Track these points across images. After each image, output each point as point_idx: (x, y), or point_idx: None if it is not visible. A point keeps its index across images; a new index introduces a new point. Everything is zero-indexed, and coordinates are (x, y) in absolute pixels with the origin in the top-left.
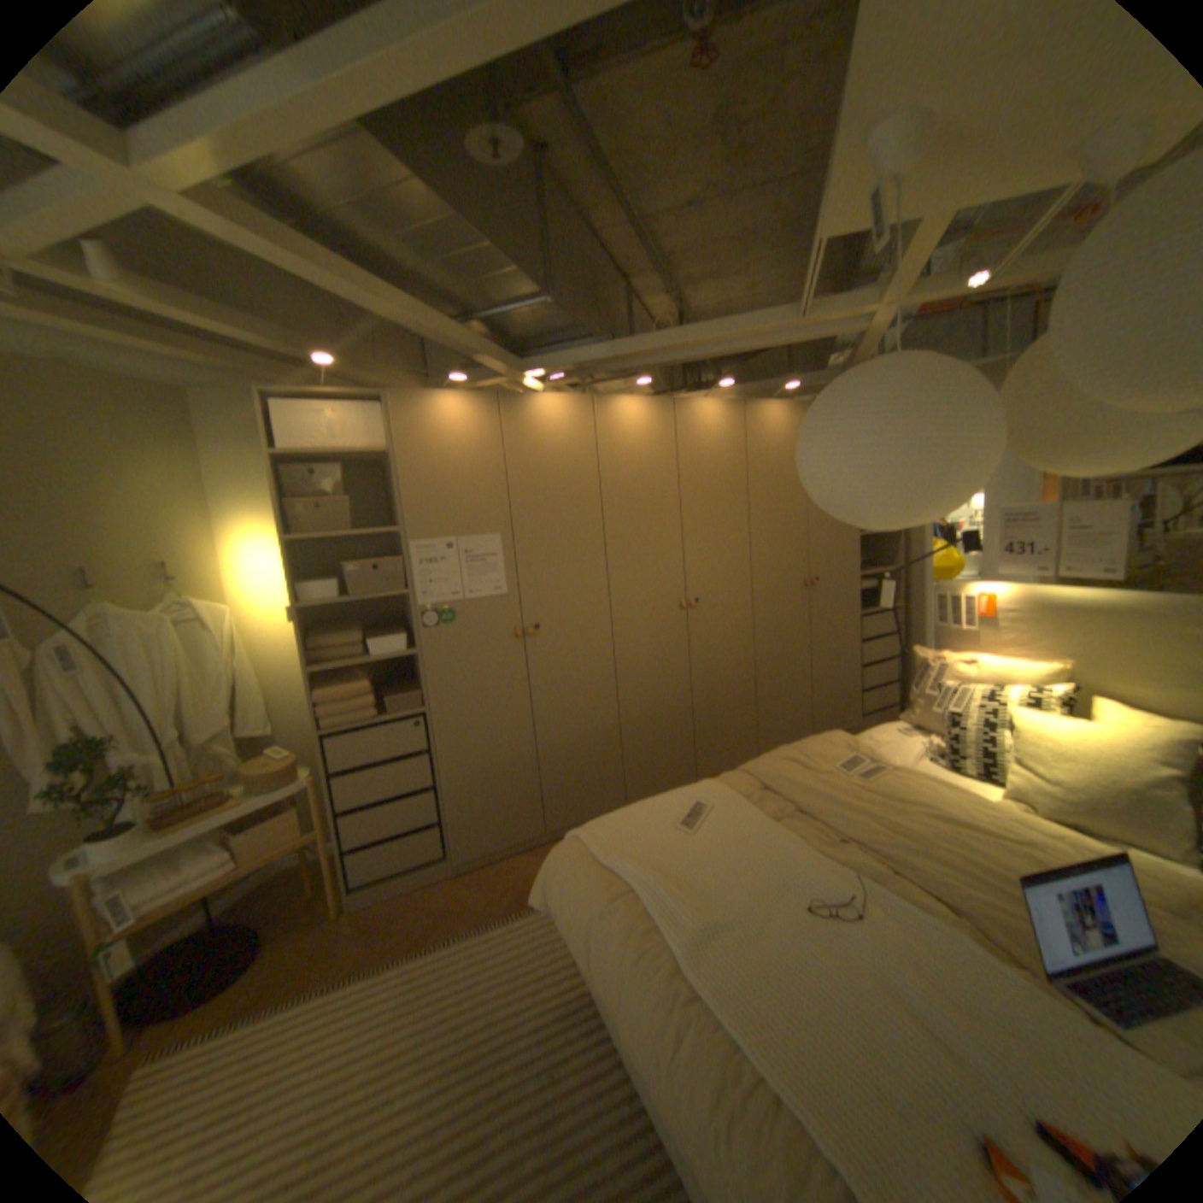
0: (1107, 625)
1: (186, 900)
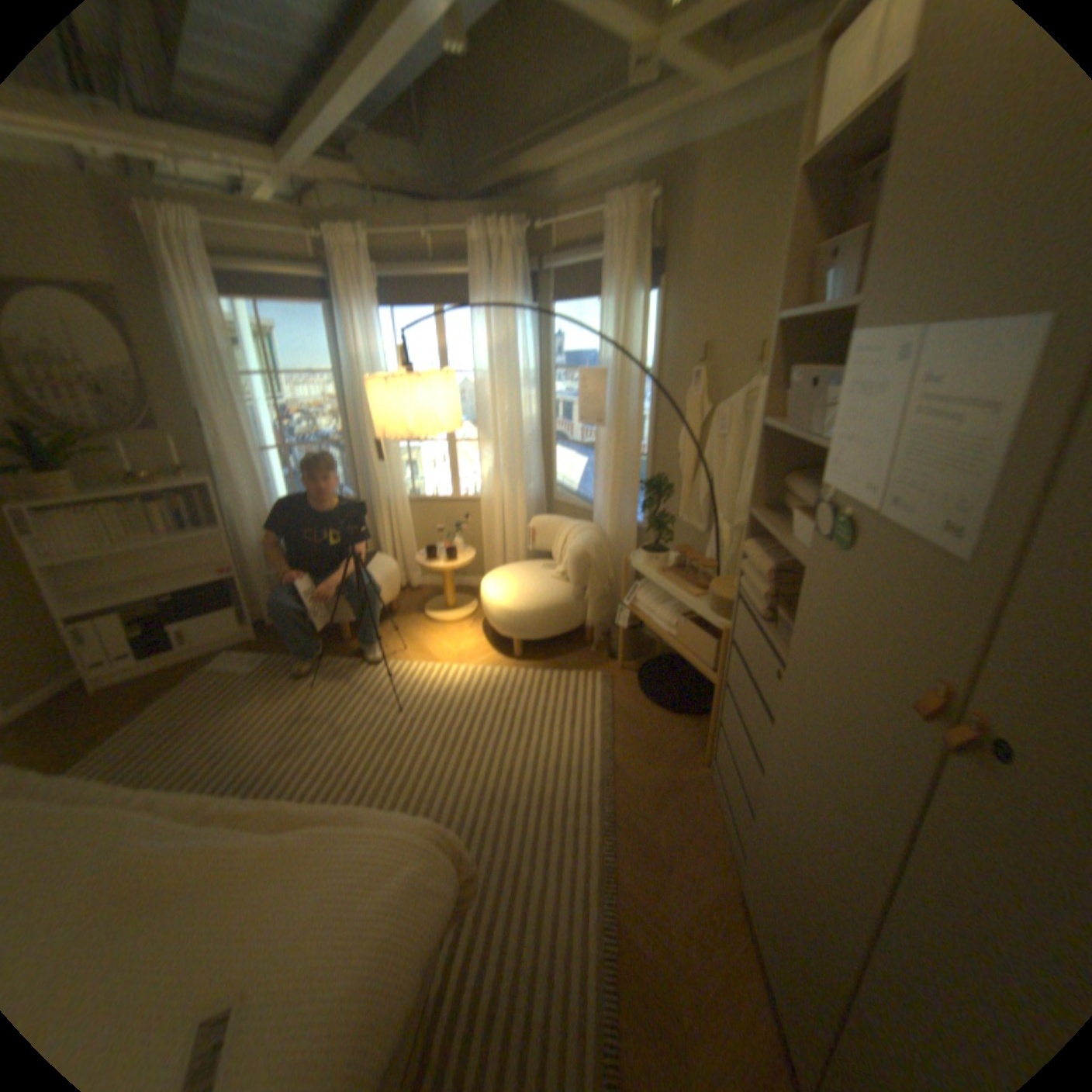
0: None
1: (649, 624)
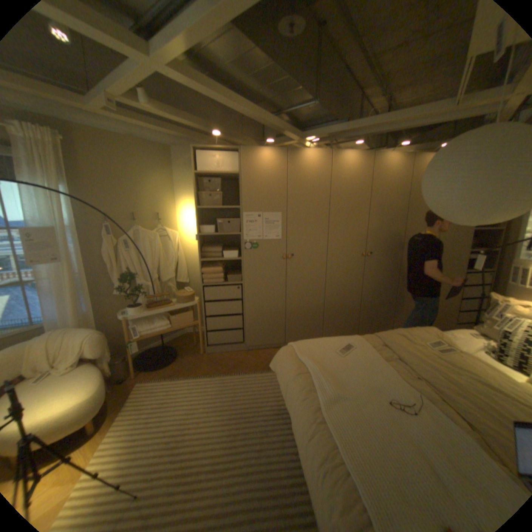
0: None
1: (154, 334)
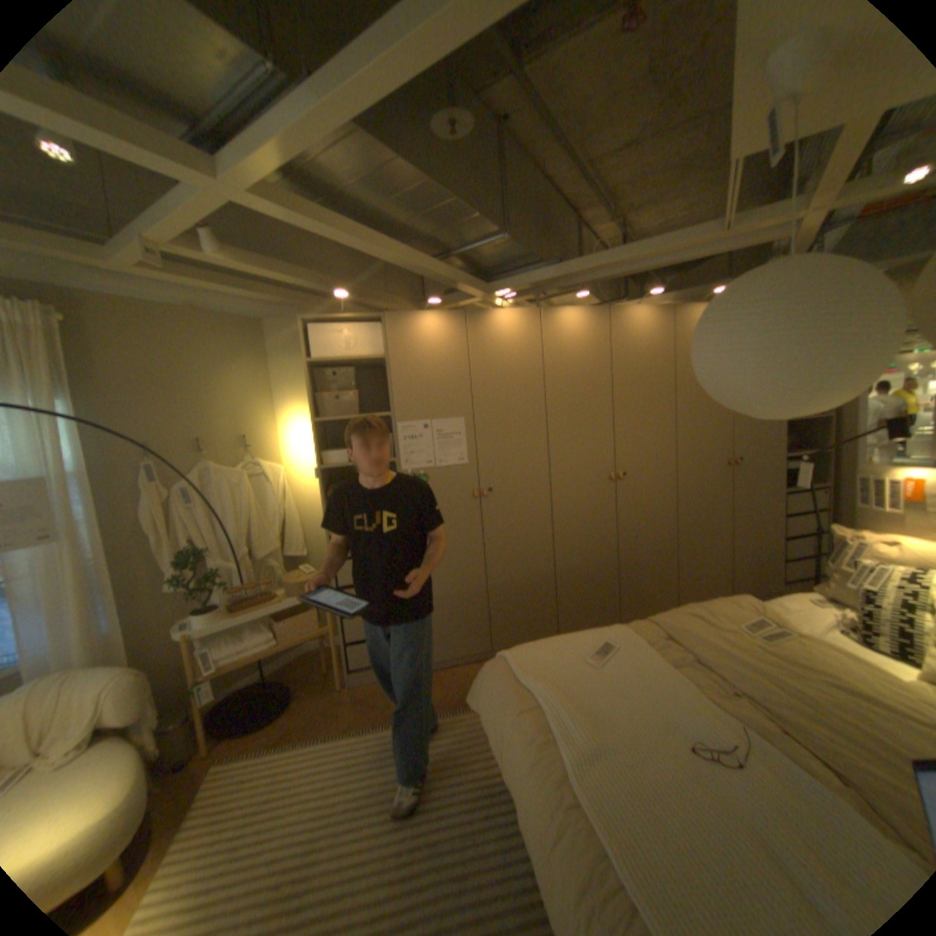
0: None
1: (245, 662)
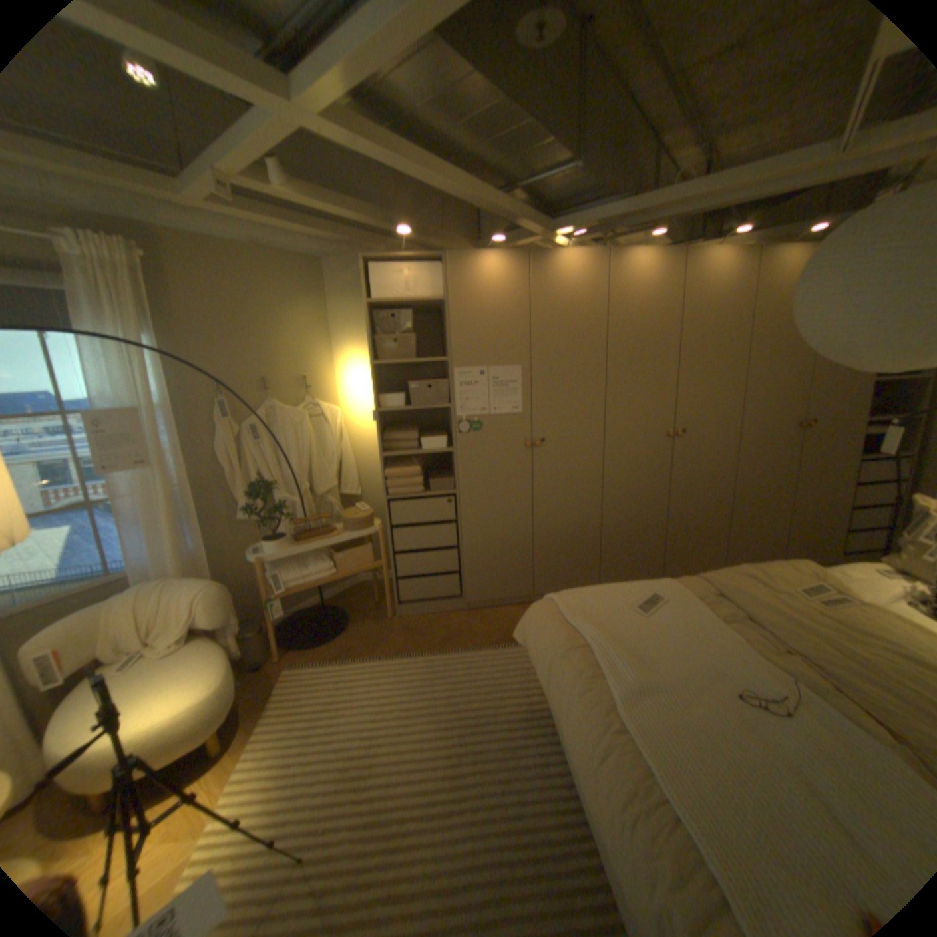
0: None
1: (309, 585)
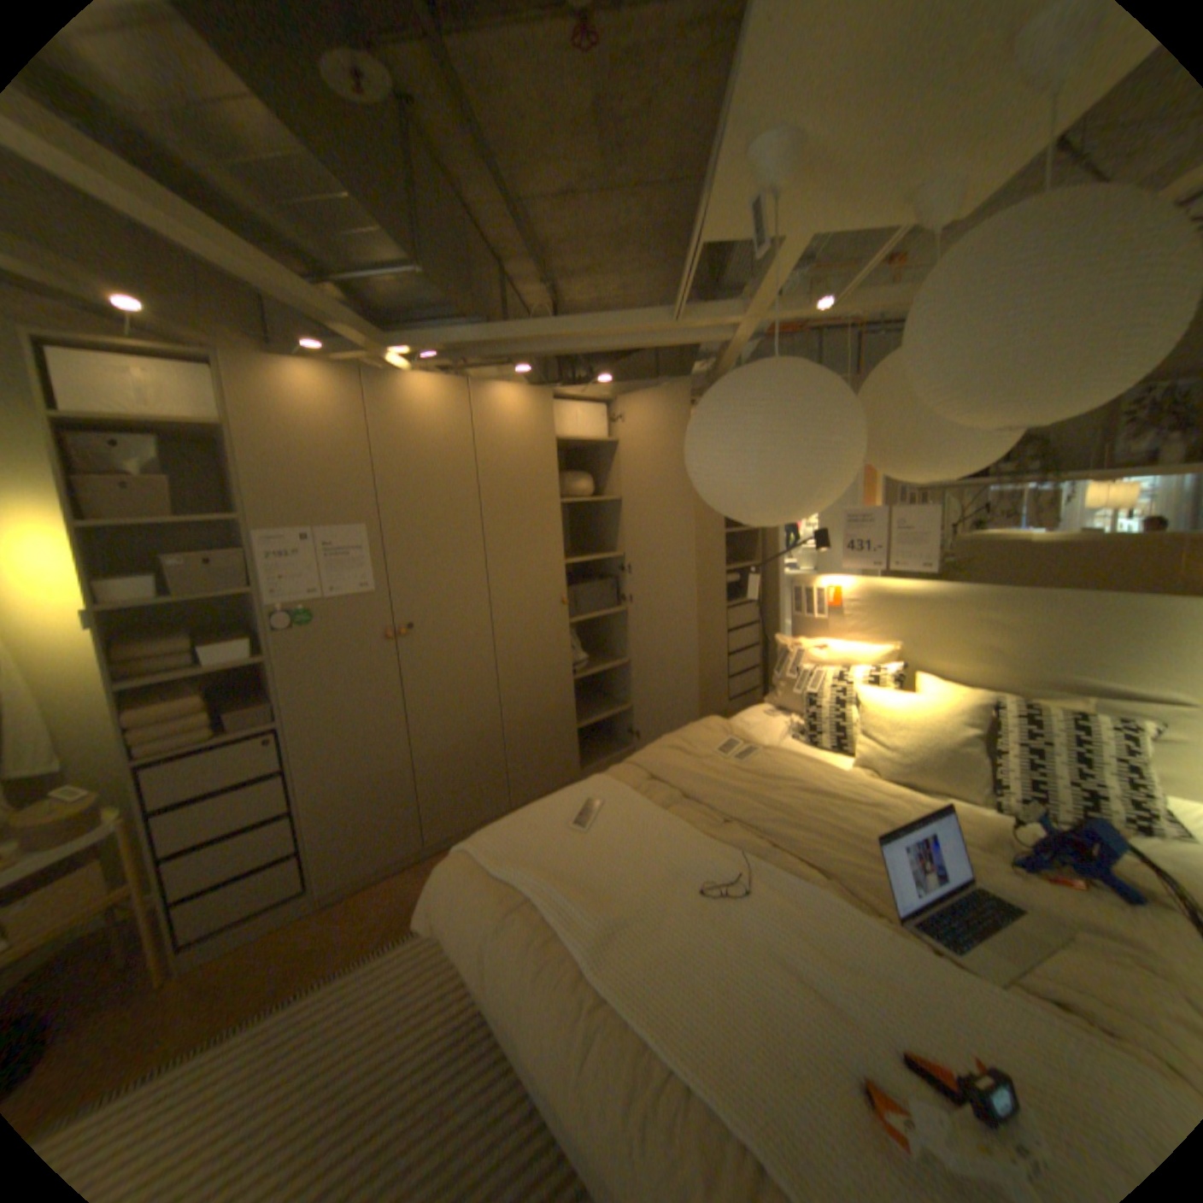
0: (925, 612)
1: None
